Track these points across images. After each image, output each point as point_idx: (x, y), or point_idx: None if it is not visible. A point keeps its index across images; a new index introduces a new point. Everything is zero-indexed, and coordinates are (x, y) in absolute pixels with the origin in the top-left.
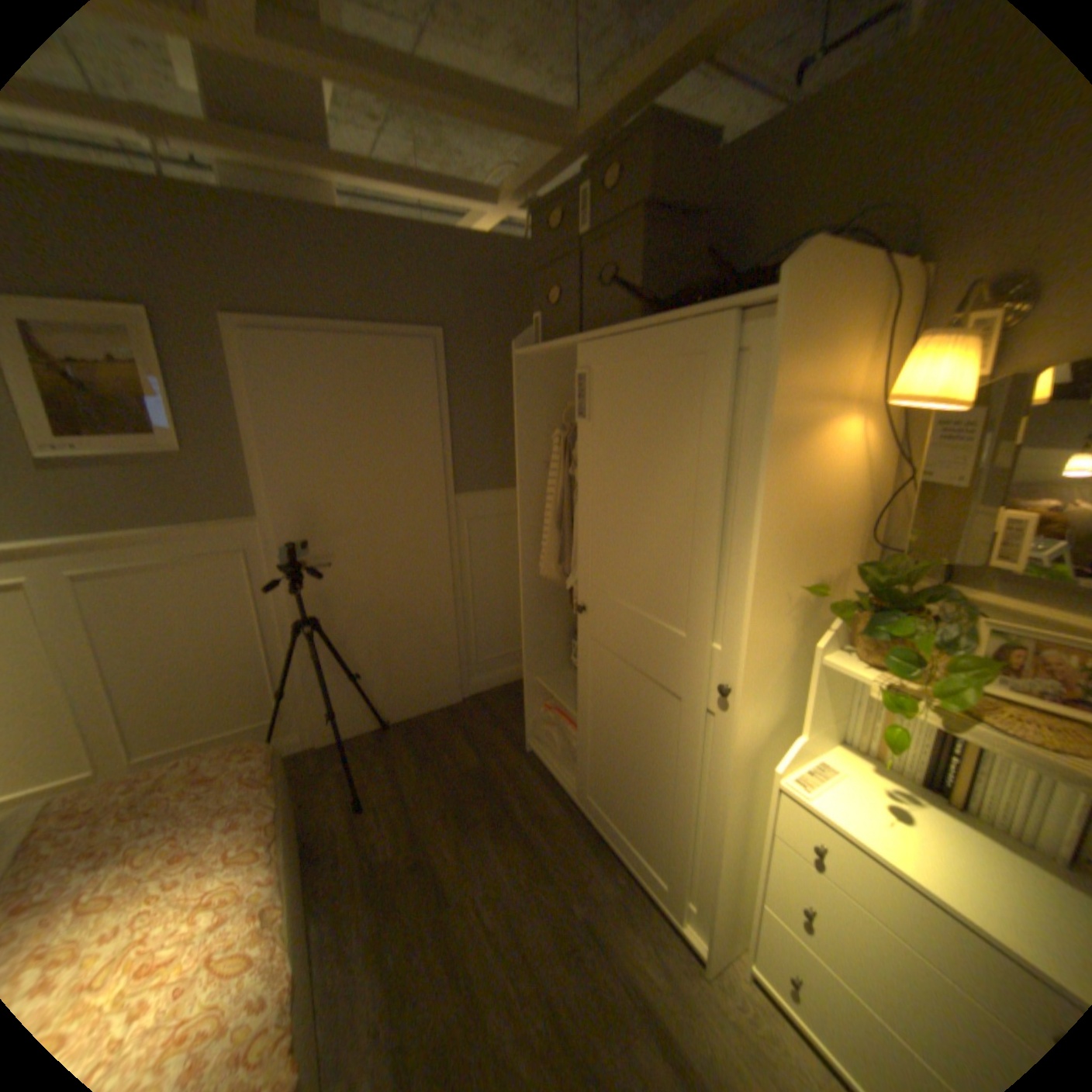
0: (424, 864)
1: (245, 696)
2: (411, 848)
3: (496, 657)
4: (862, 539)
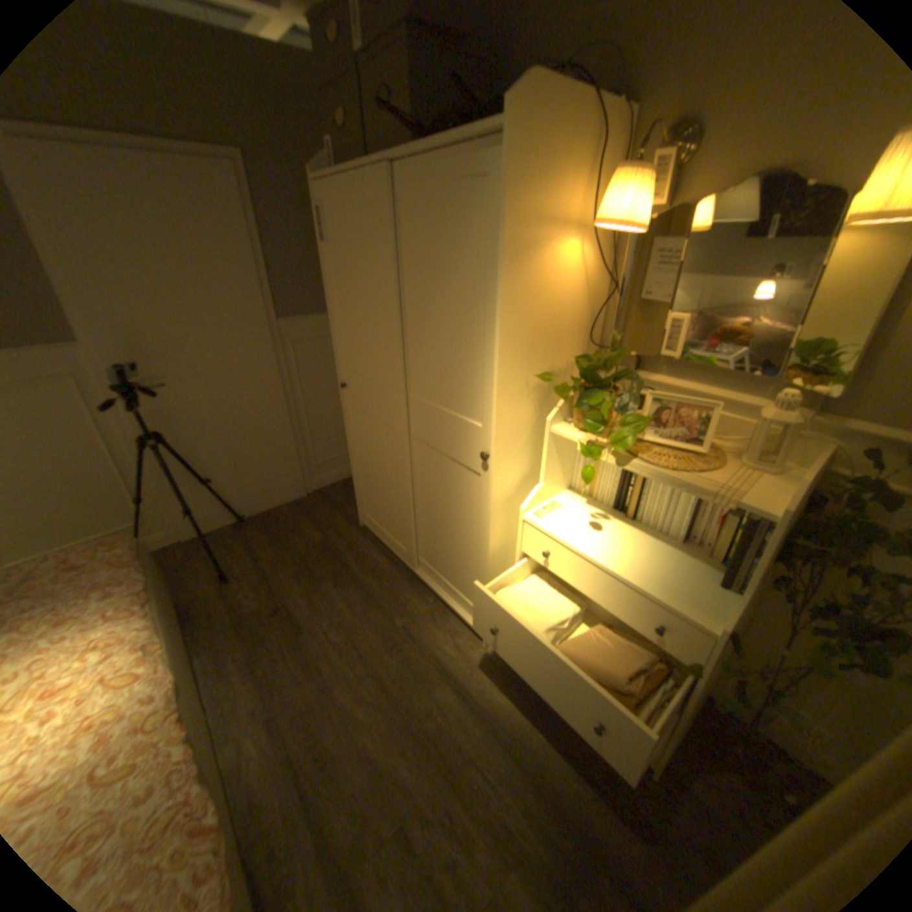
0: (281, 609)
1: (102, 503)
2: (269, 600)
3: (331, 458)
4: (583, 340)
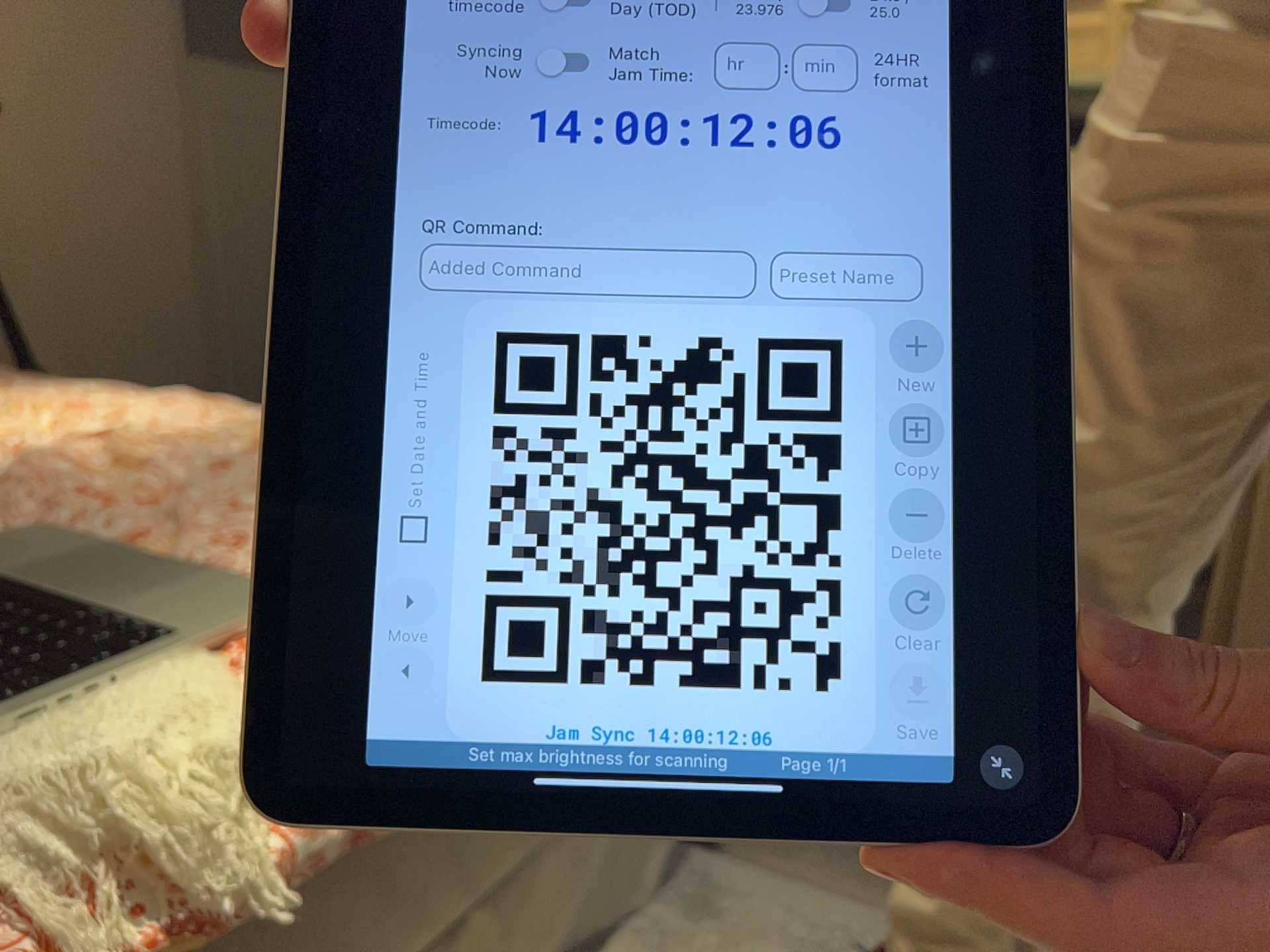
0: None
1: None
2: None
3: None
4: None
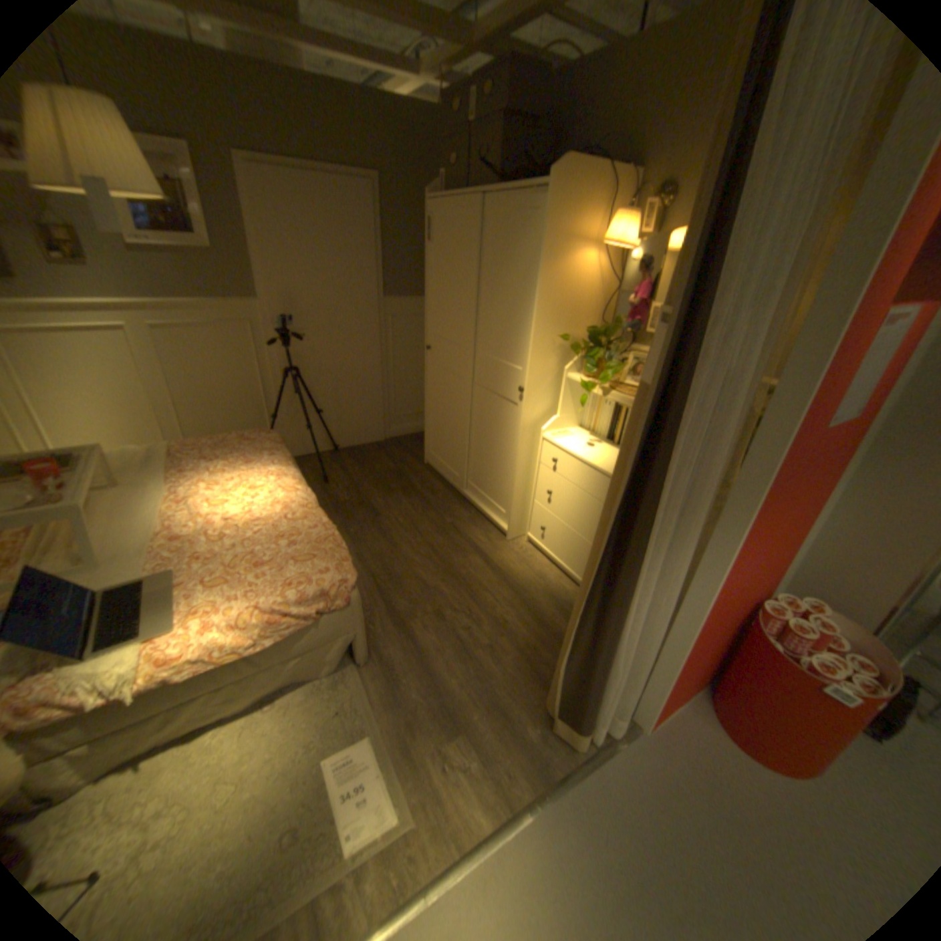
0: (367, 502)
1: (252, 416)
2: (359, 496)
3: (408, 414)
4: (598, 319)
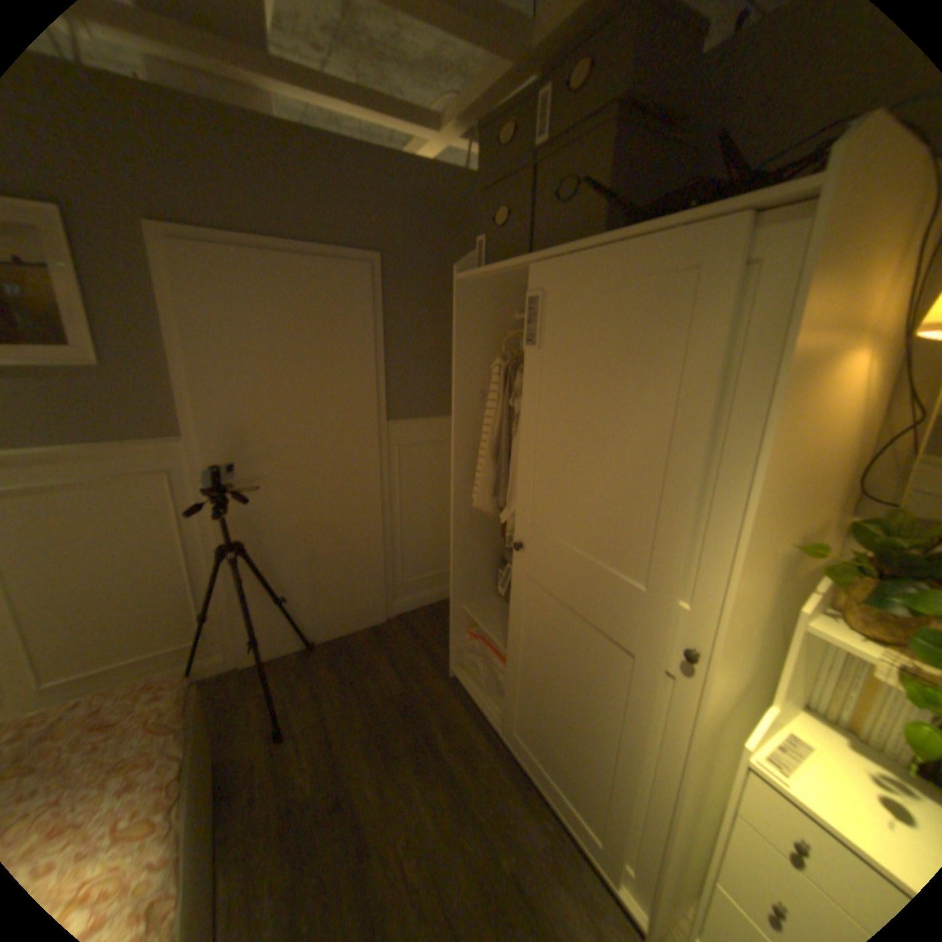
0: (344, 802)
1: (167, 616)
2: (331, 783)
3: (421, 578)
4: (846, 489)
